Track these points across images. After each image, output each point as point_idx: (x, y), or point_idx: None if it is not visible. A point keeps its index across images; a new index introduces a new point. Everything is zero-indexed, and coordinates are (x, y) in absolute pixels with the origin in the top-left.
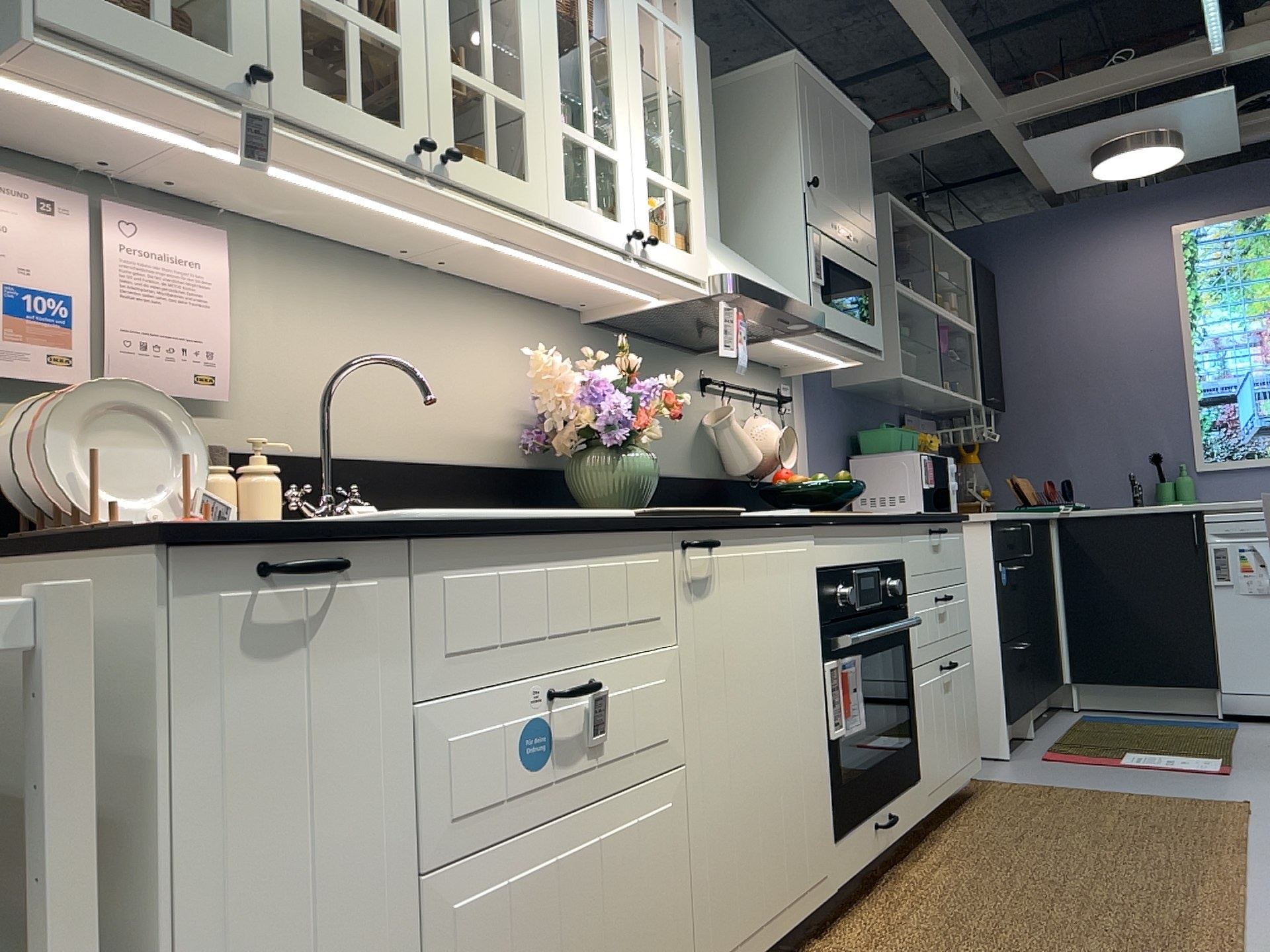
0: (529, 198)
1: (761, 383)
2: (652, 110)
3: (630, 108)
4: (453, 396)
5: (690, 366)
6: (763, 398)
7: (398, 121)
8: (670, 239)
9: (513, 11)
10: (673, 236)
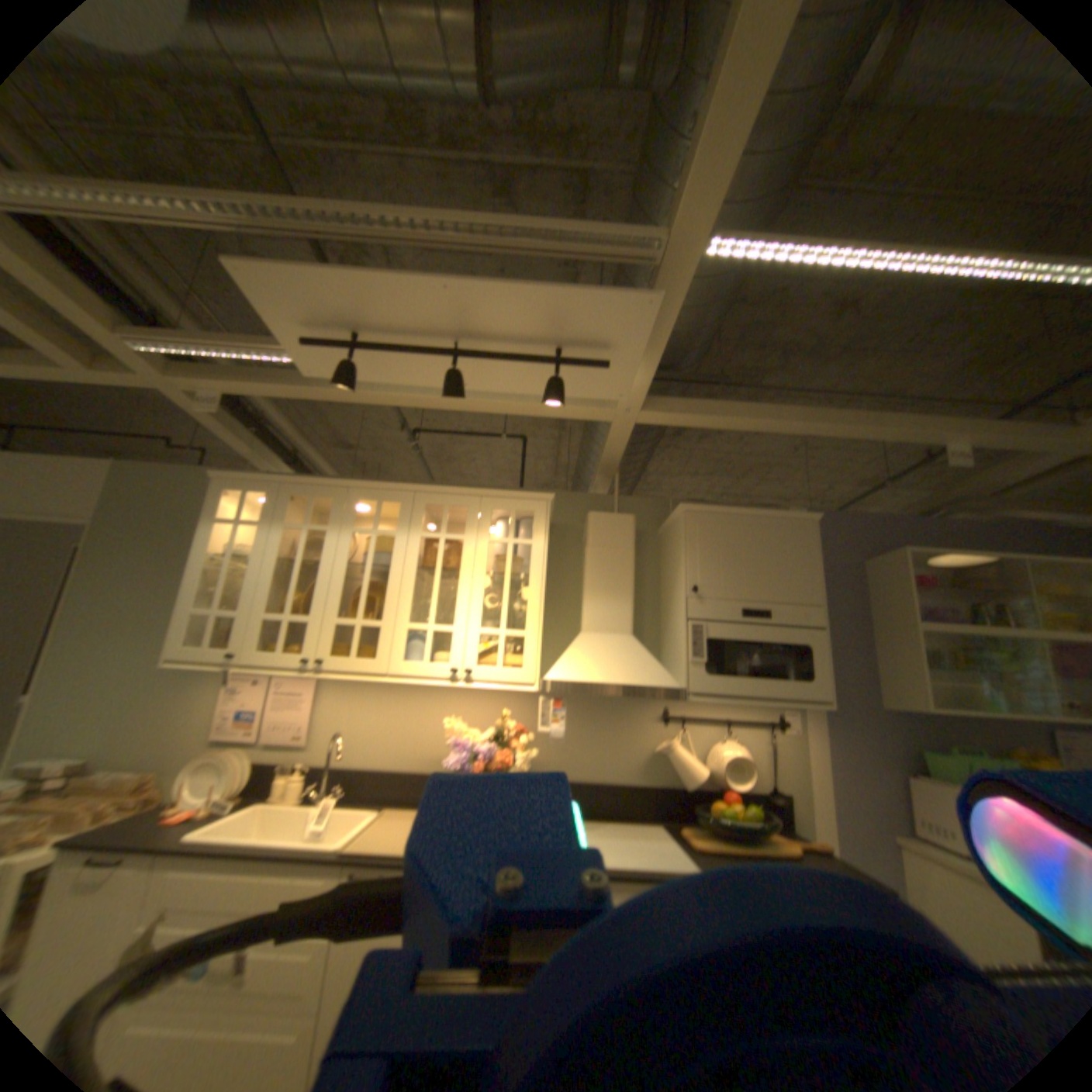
0: (375, 666)
1: (747, 712)
2: (524, 582)
3: (470, 599)
4: (429, 736)
5: (646, 706)
6: (748, 724)
7: (303, 651)
8: (505, 661)
9: (389, 579)
10: (499, 661)
